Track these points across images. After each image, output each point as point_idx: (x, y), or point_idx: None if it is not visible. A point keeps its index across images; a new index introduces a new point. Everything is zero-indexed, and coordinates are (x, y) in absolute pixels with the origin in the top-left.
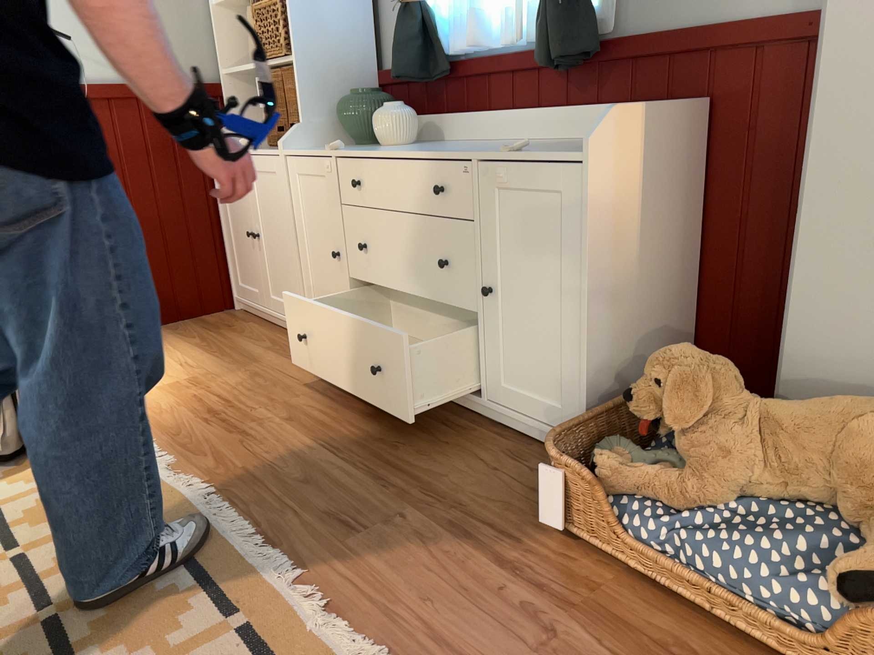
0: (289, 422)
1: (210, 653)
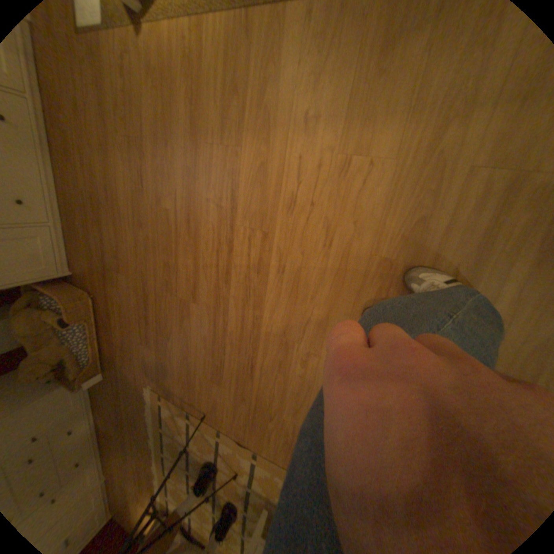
0: (122, 458)
1: (162, 431)
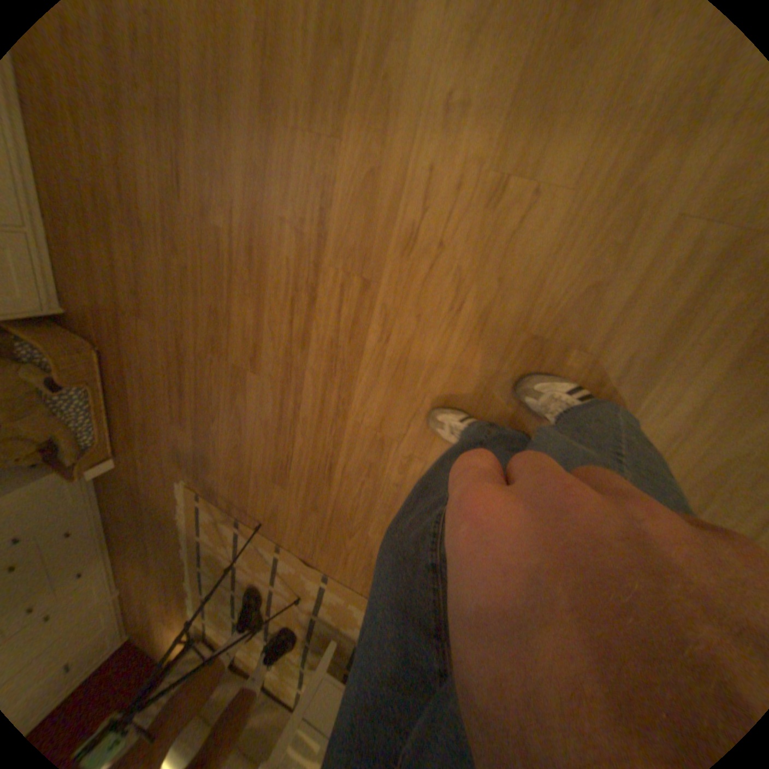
0: (142, 571)
1: (200, 540)
